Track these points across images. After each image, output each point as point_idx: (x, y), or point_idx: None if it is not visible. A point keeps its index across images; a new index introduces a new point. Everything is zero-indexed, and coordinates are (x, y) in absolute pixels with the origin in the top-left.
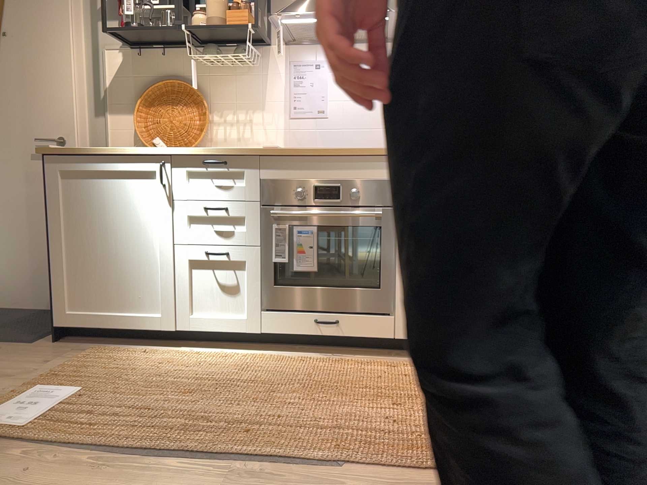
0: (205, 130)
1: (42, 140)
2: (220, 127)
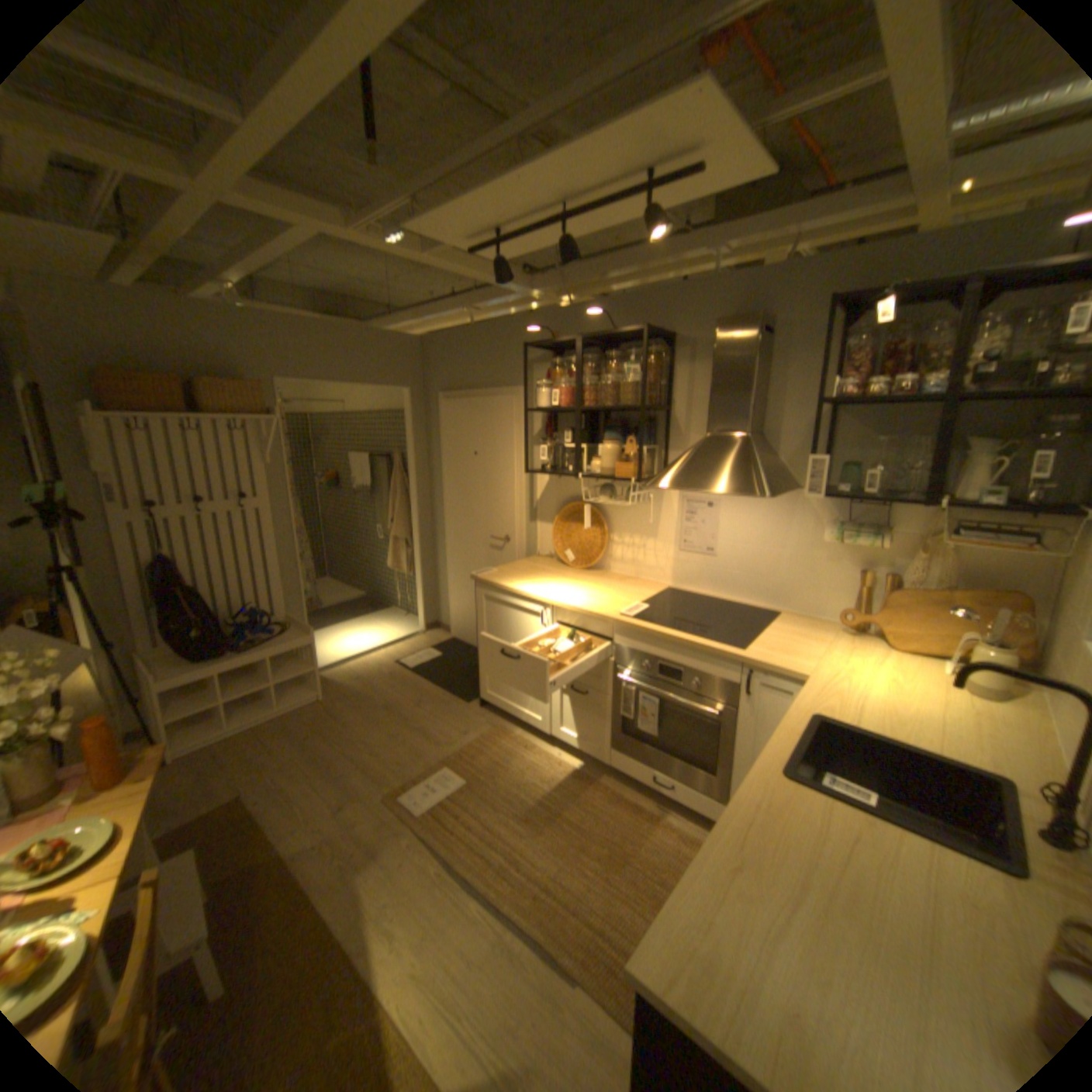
0: (602, 551)
1: (493, 539)
2: (619, 547)
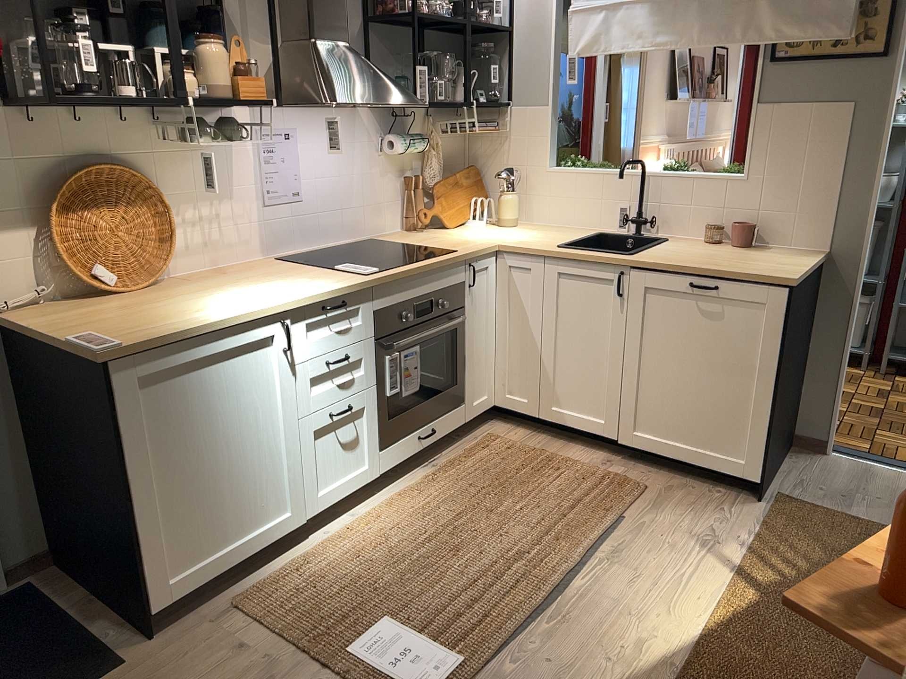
0: (176, 242)
1: None
2: (180, 231)
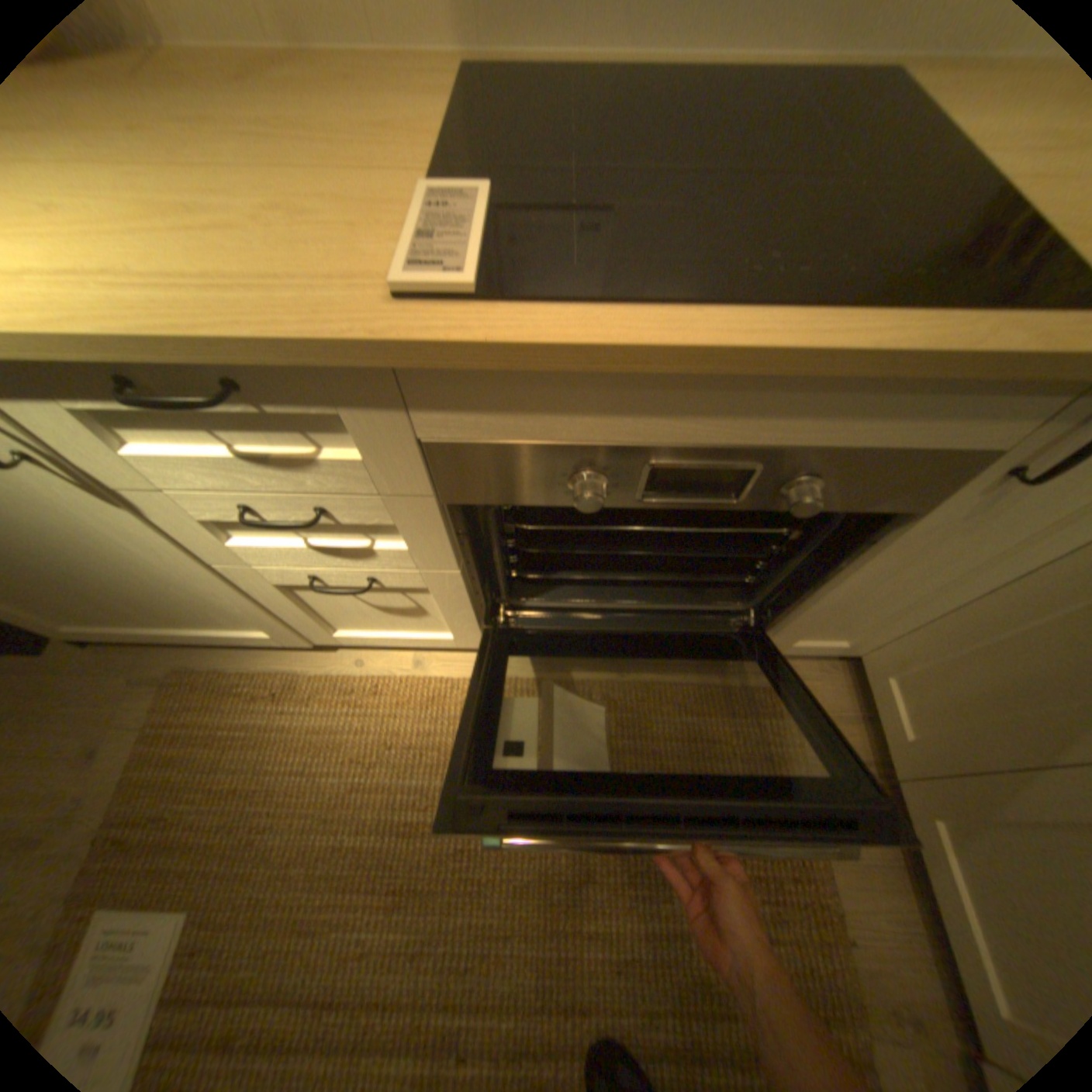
0: None
1: None
2: None
